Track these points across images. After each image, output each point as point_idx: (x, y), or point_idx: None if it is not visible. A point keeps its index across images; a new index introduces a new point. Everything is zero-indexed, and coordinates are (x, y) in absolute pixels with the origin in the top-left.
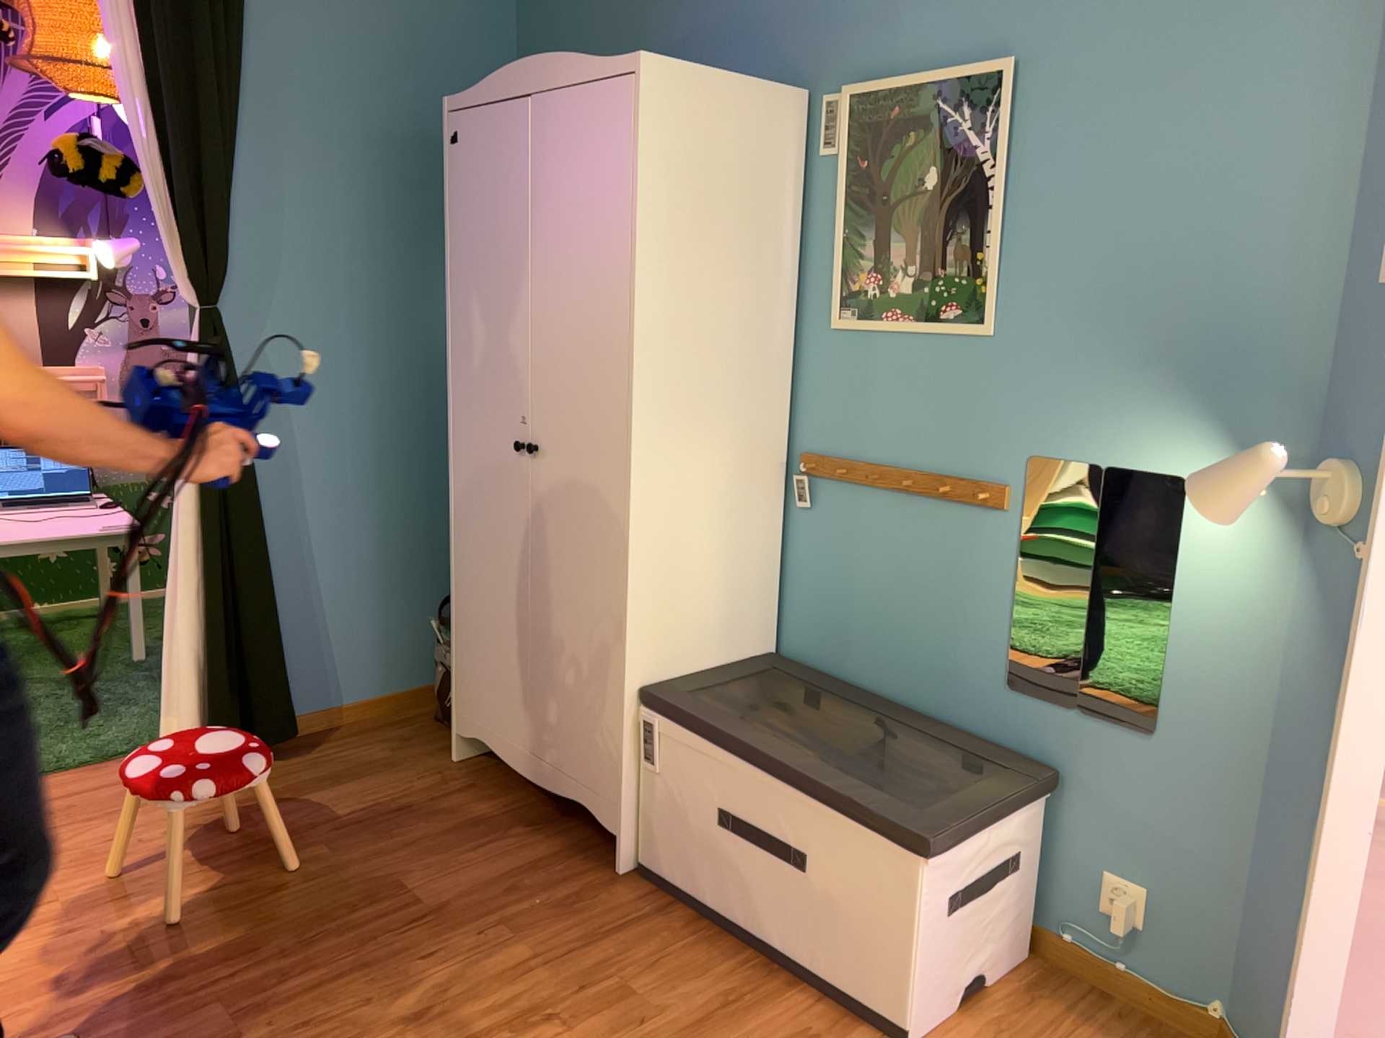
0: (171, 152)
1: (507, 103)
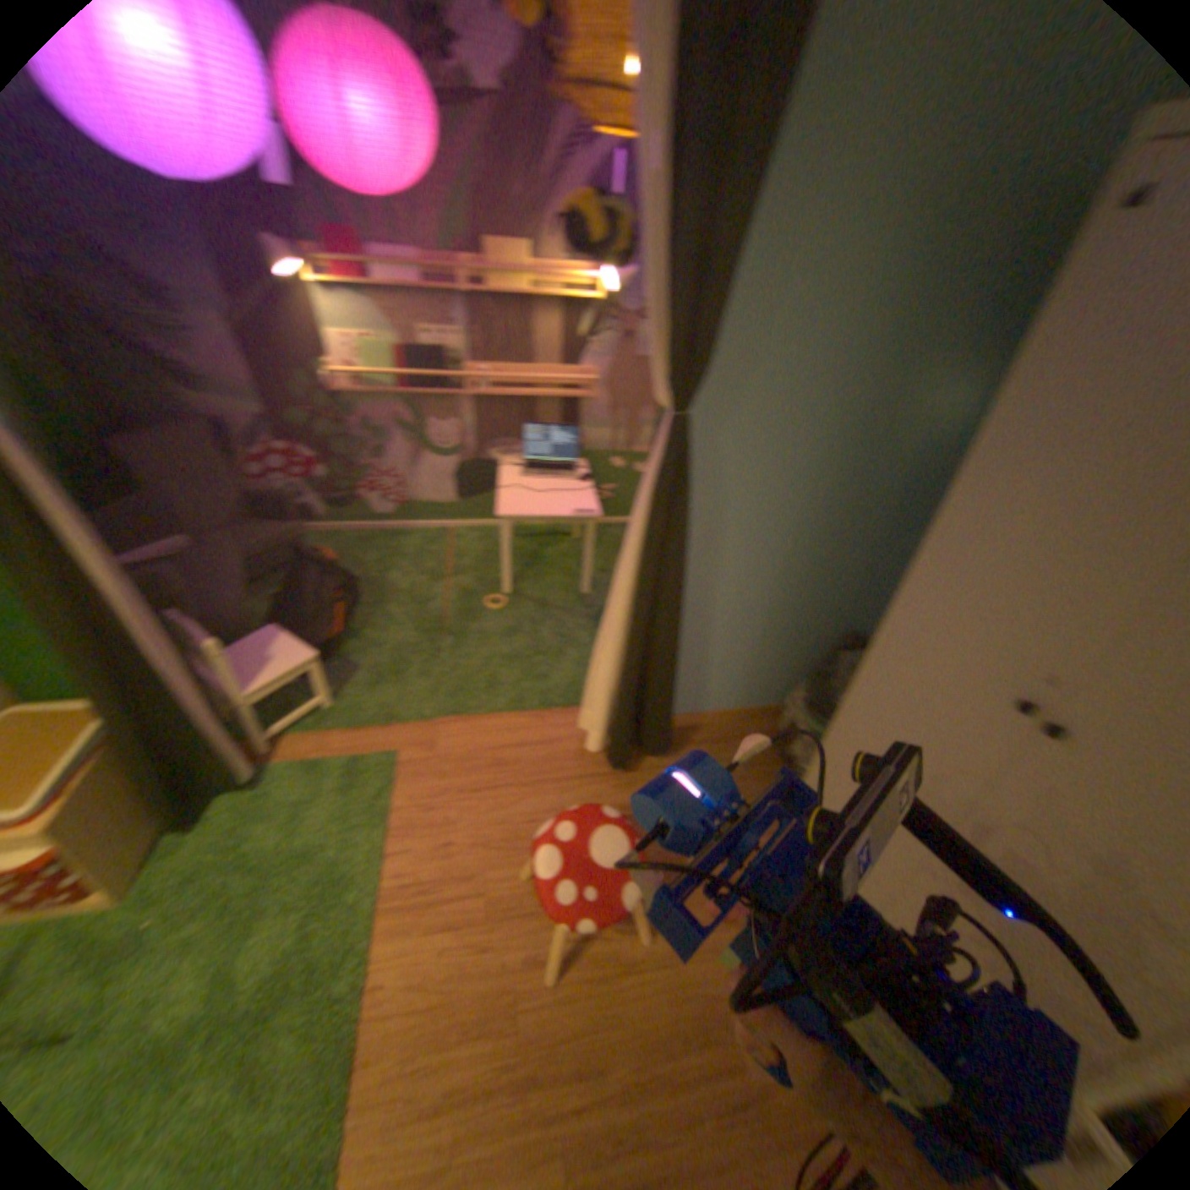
0: (681, 216)
1: None
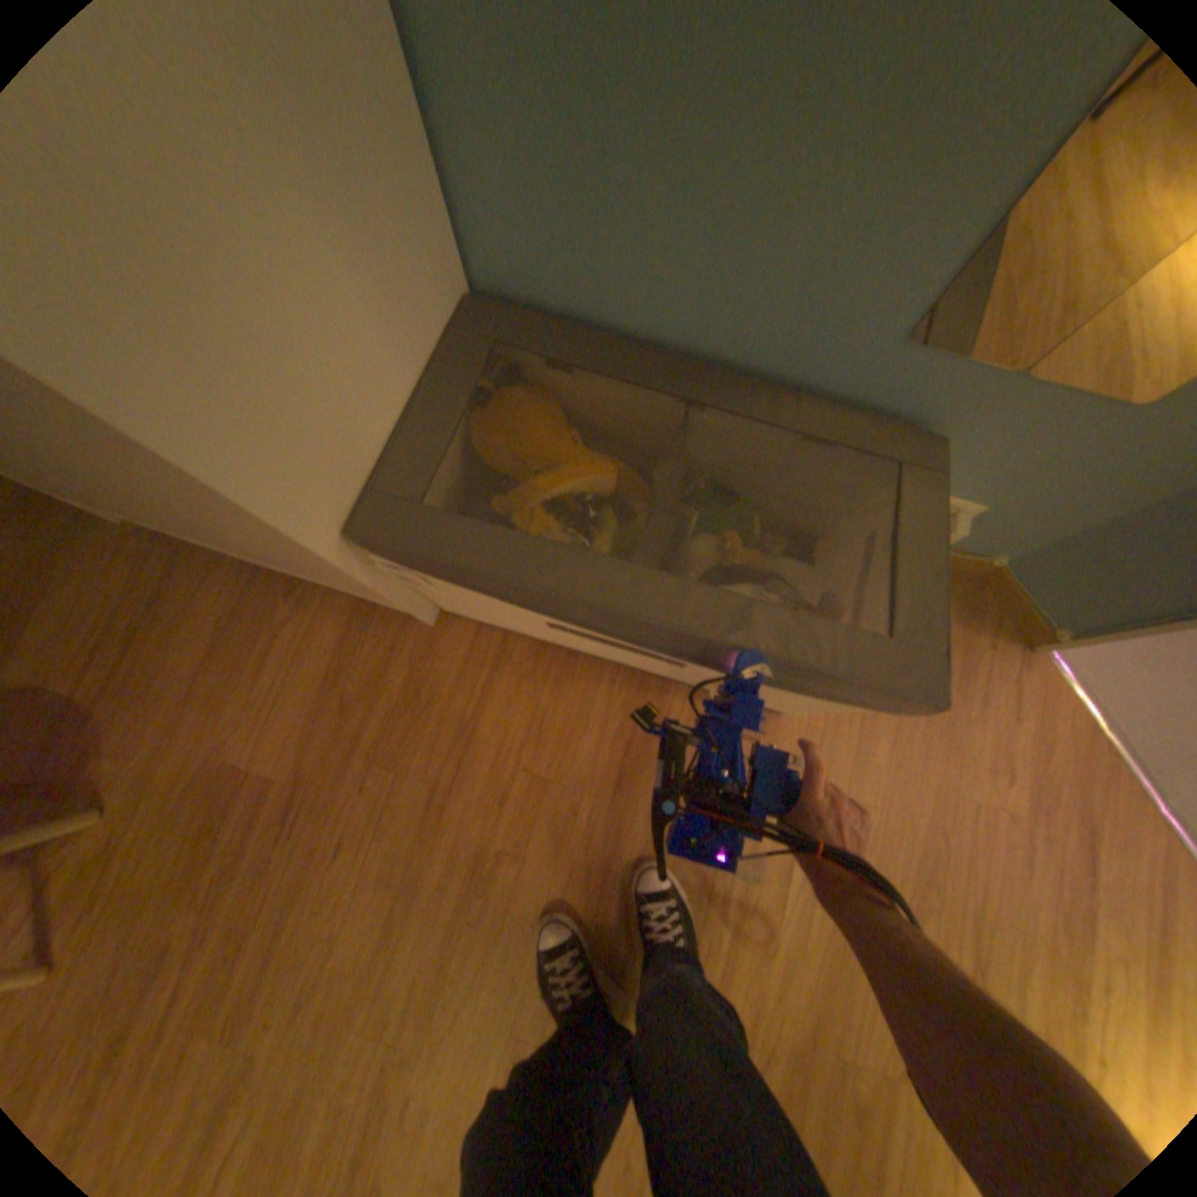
0: None
1: None
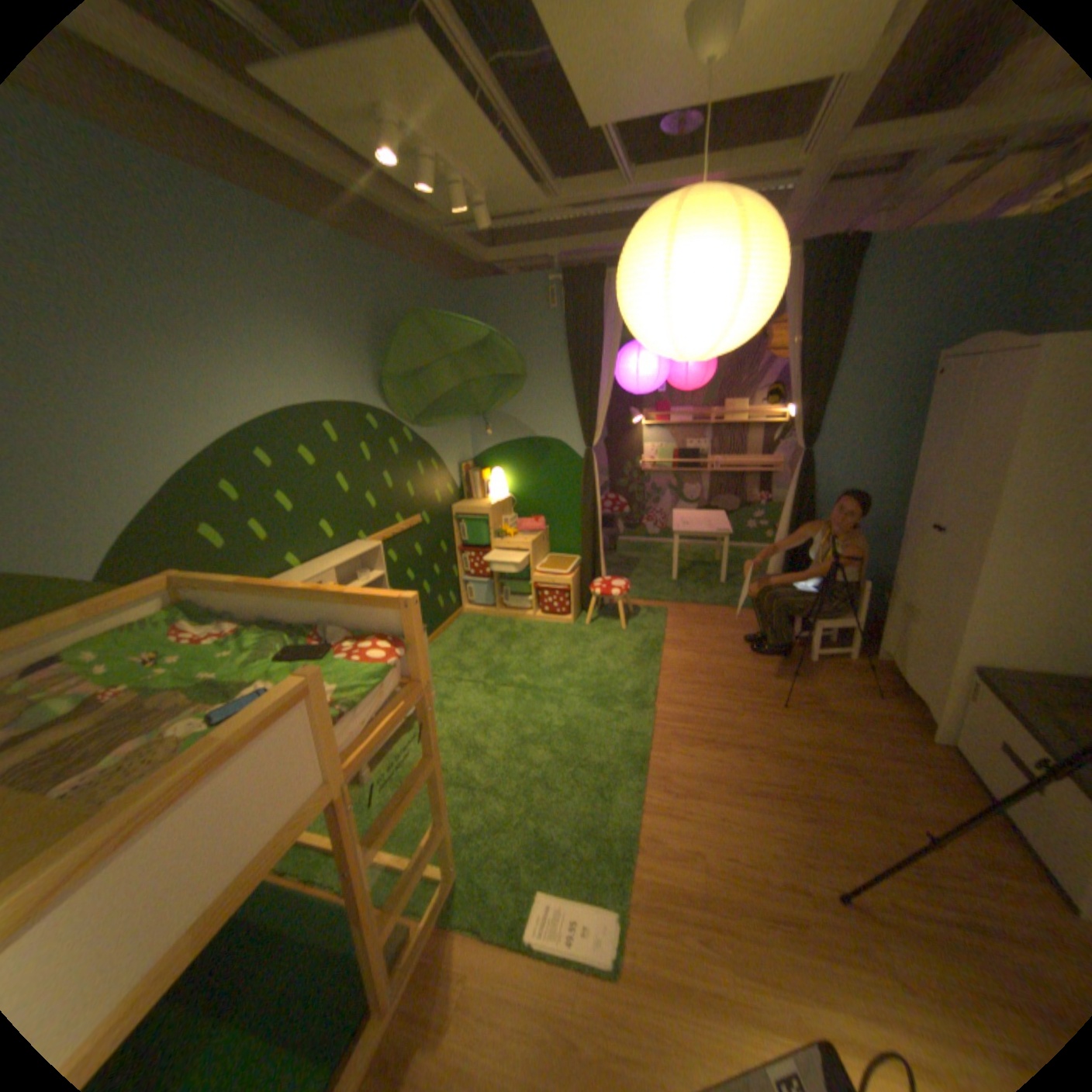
0: (803, 390)
1: (971, 356)
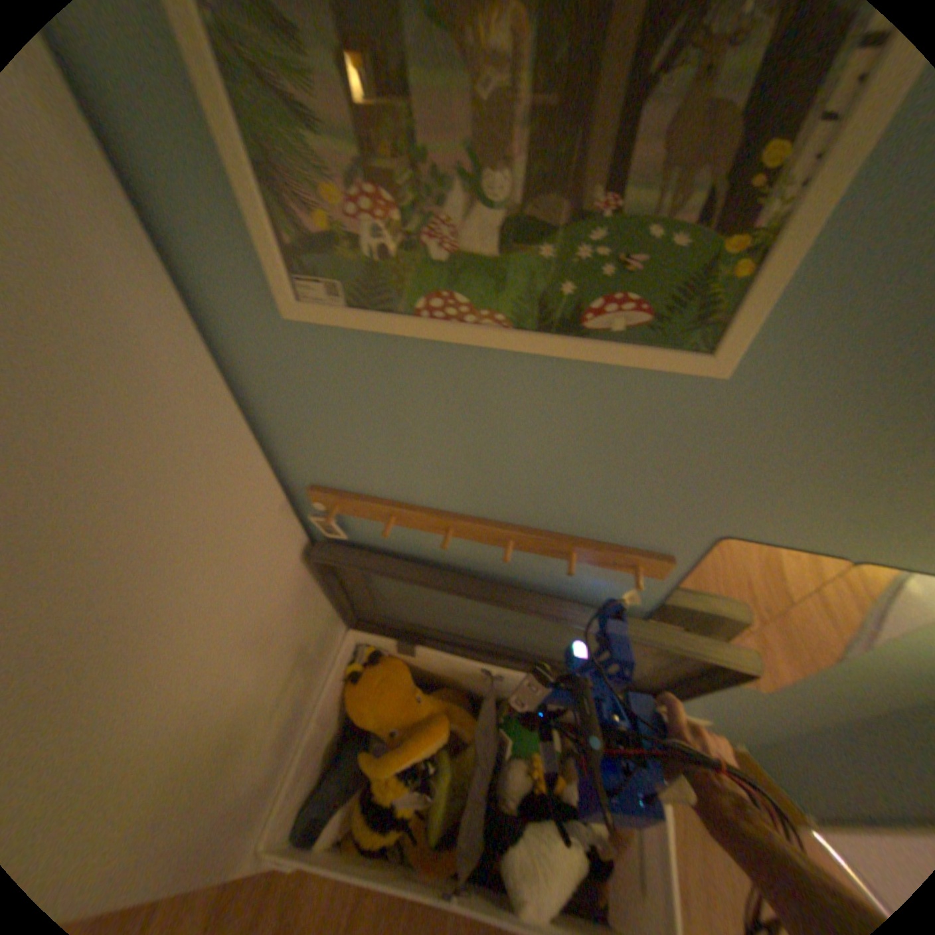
0: None
1: None
